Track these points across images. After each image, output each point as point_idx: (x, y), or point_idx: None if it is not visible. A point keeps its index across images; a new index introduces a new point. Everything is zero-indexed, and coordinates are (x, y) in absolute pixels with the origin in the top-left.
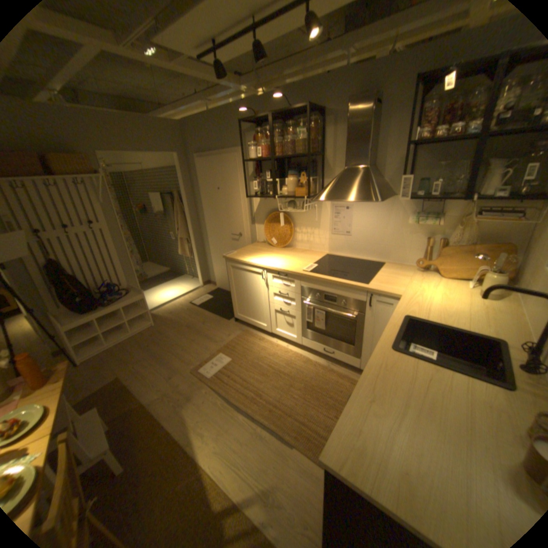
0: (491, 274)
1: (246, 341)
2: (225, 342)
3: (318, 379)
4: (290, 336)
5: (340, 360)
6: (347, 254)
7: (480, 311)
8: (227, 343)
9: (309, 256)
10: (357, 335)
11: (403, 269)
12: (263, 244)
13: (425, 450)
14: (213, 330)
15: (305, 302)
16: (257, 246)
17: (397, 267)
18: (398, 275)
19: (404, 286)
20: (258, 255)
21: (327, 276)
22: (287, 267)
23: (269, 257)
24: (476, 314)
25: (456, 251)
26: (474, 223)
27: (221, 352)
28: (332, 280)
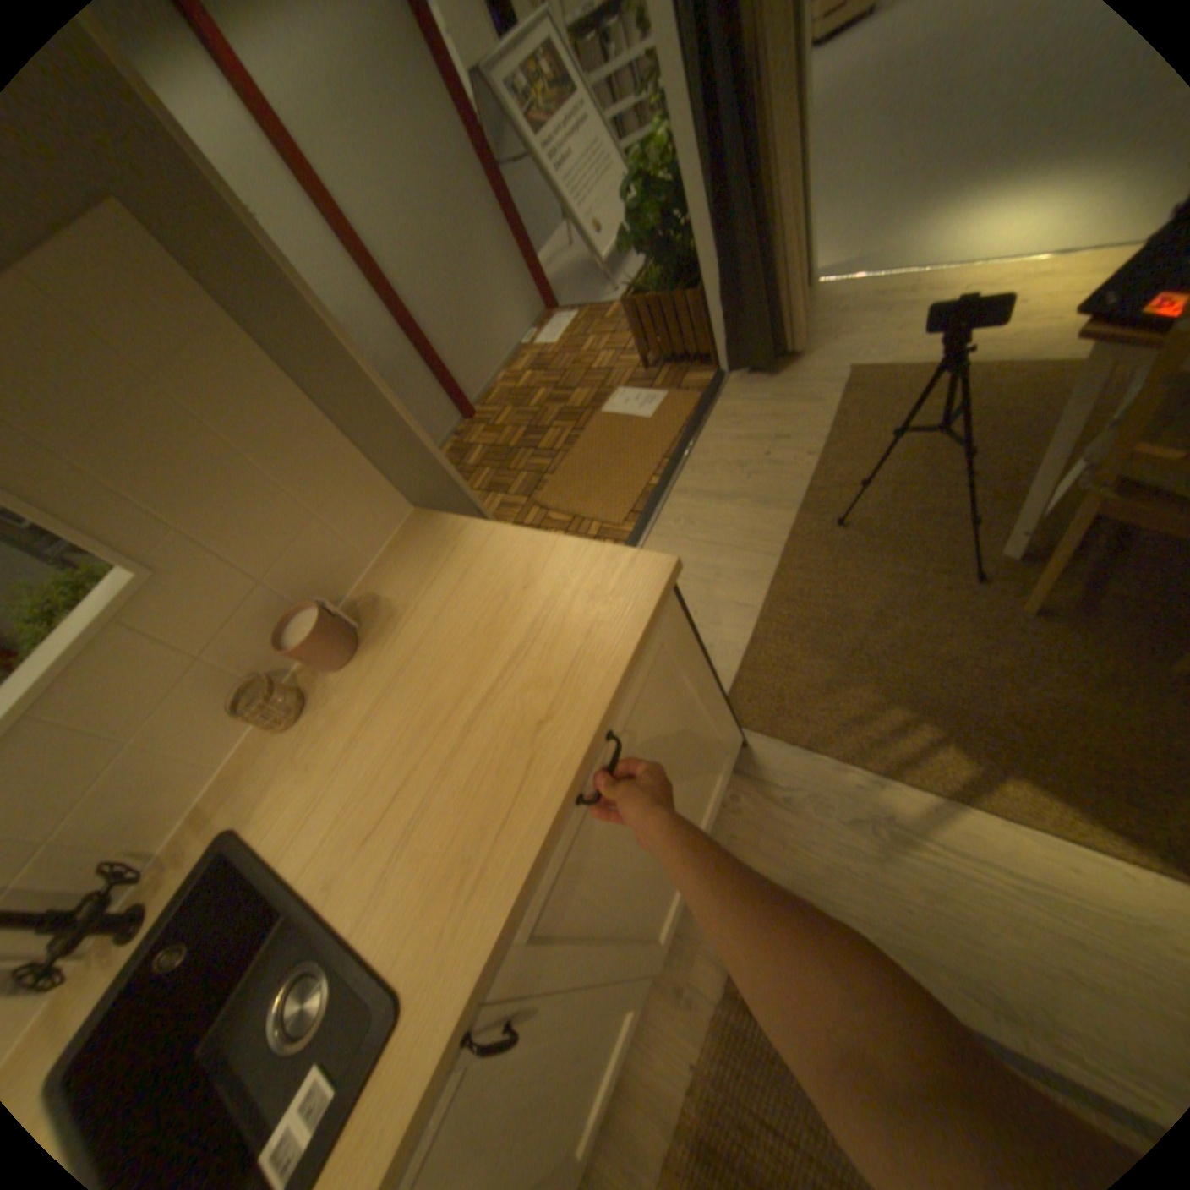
0: None
1: None
2: None
3: None
4: None
5: None
6: None
7: None
8: None
9: None
10: None
11: None
12: None
13: (477, 643)
14: None
15: None
16: None
17: None
18: None
19: None
20: None
21: None
22: None
23: None
24: None
25: None
26: None
27: None
28: None
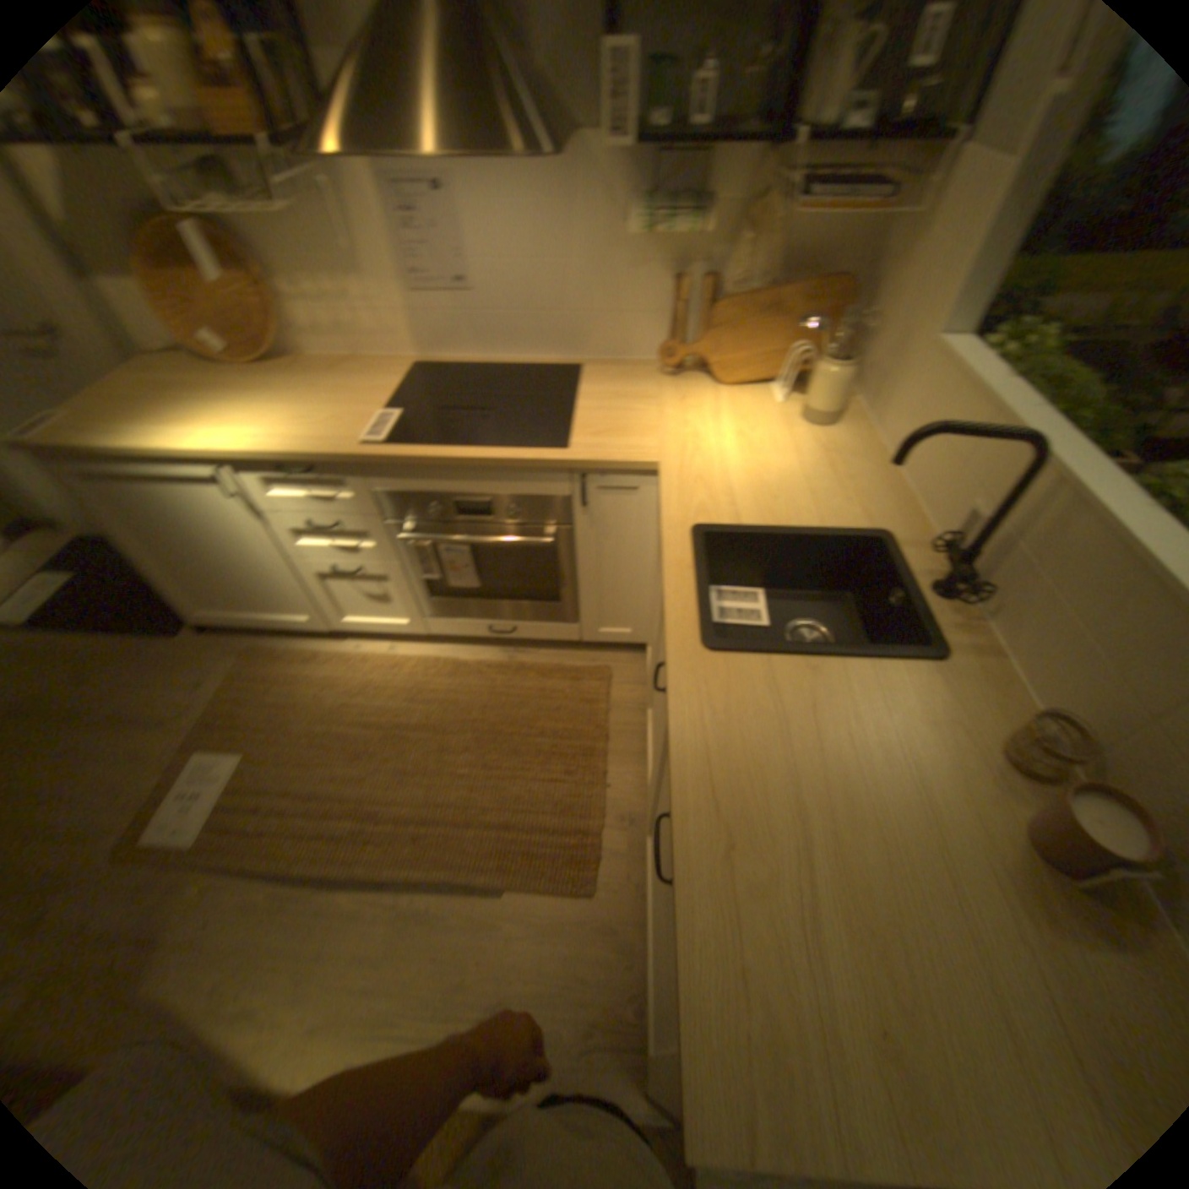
0: (824, 366)
1: (260, 685)
2: (188, 715)
3: (496, 704)
4: (386, 627)
5: (530, 638)
6: (471, 353)
7: (814, 462)
8: (197, 719)
9: (355, 383)
10: (559, 578)
11: (625, 378)
12: (162, 359)
13: (883, 925)
14: (123, 696)
15: (400, 538)
16: (145, 375)
17: (611, 375)
18: (622, 401)
19: (650, 433)
20: (162, 413)
21: (441, 449)
22: (296, 441)
23: (210, 416)
24: (812, 472)
25: (732, 307)
26: (774, 220)
27: (190, 753)
28: (462, 460)
